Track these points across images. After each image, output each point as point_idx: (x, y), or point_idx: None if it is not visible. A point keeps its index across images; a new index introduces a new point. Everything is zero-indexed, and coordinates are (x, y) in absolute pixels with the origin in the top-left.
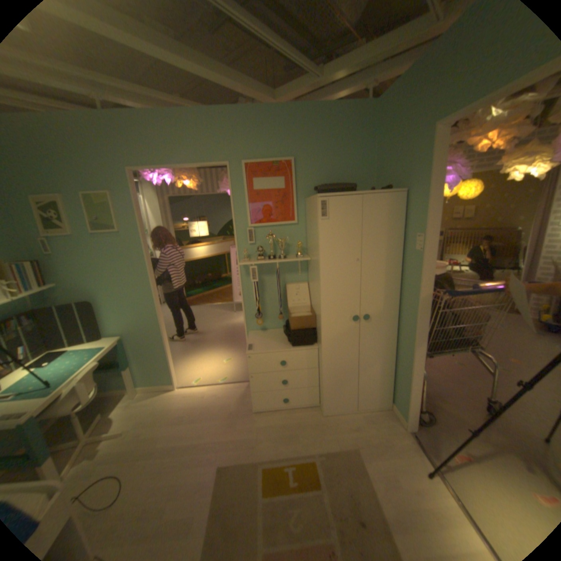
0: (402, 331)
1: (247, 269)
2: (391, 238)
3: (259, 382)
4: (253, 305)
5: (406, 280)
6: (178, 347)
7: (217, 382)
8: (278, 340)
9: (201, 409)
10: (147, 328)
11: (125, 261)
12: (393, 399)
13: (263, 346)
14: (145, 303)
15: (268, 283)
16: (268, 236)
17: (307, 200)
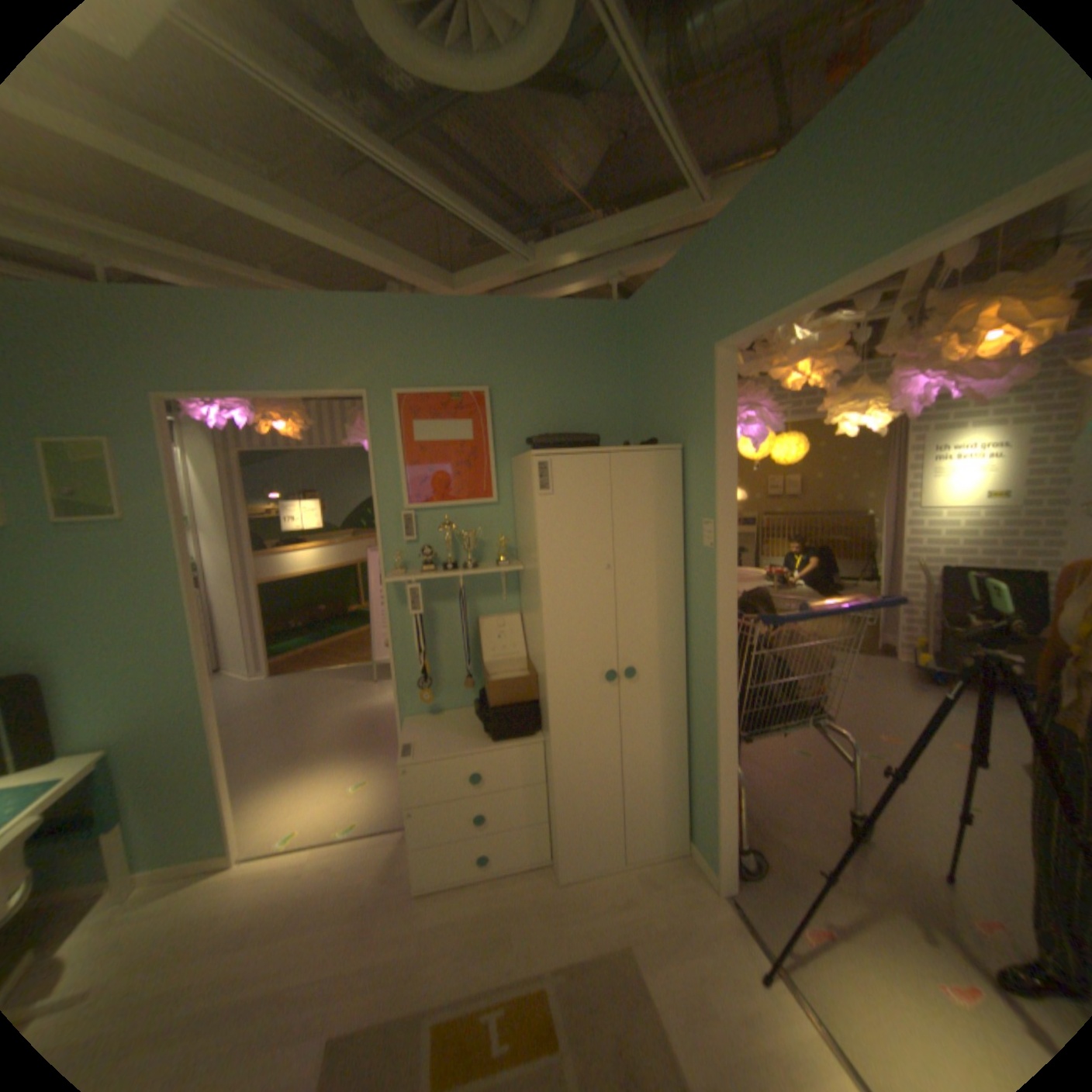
0: (694, 695)
1: (401, 590)
2: (663, 528)
3: (426, 825)
4: (414, 663)
5: (693, 601)
6: (245, 766)
7: (333, 837)
8: (465, 732)
9: (293, 903)
10: (175, 727)
11: (135, 581)
12: (690, 832)
13: (434, 746)
14: (173, 671)
15: (444, 617)
16: (443, 526)
17: (515, 462)
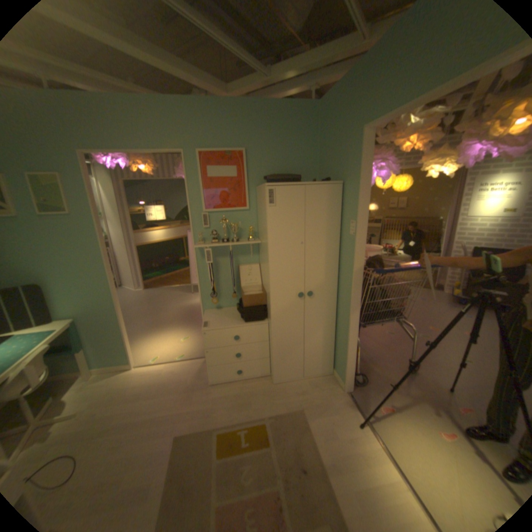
0: (340, 305)
1: (202, 251)
2: (330, 224)
3: (214, 356)
4: (209, 286)
5: (343, 261)
6: (135, 328)
7: (174, 359)
8: (232, 317)
9: (158, 385)
10: (102, 310)
11: (78, 243)
12: (334, 365)
13: (218, 323)
14: (99, 285)
15: (223, 264)
16: (222, 220)
17: (258, 188)
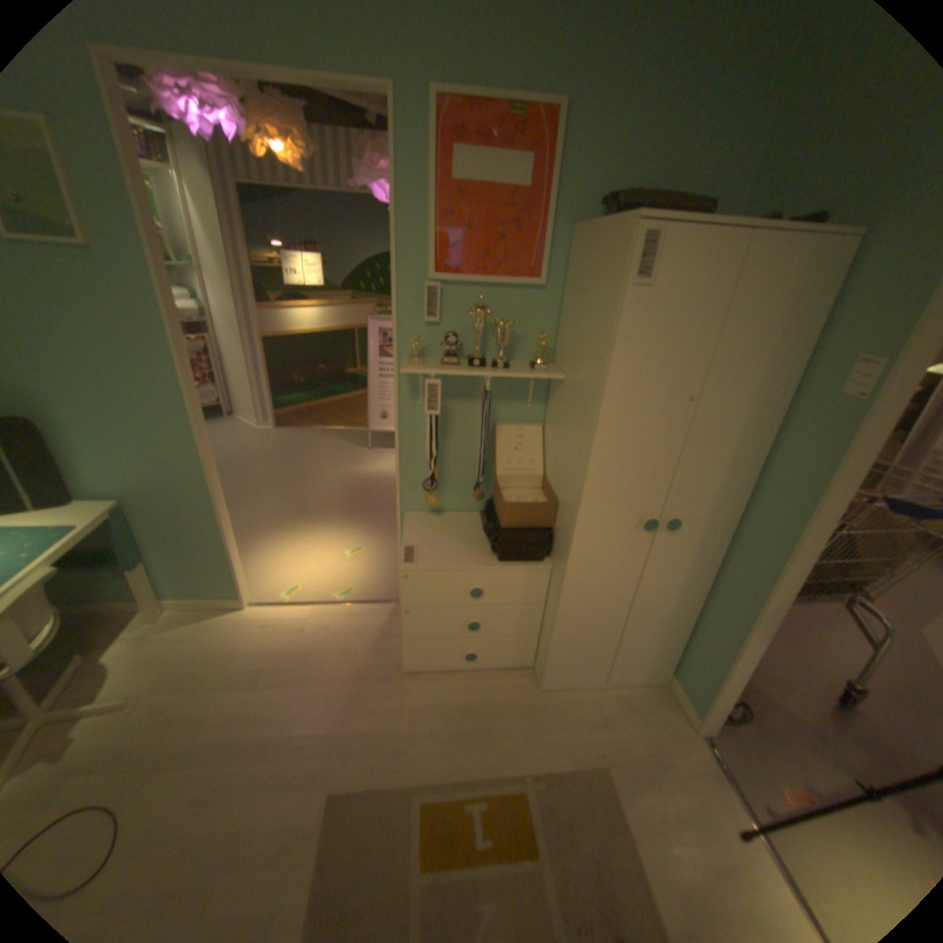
0: (737, 557)
1: (414, 381)
2: (784, 357)
3: (422, 623)
4: (420, 462)
5: (783, 457)
6: (255, 512)
7: (331, 597)
8: (469, 542)
9: (297, 656)
10: (180, 488)
11: (115, 328)
12: (676, 668)
13: (437, 554)
14: (172, 434)
15: (459, 418)
16: (476, 309)
17: (581, 229)
